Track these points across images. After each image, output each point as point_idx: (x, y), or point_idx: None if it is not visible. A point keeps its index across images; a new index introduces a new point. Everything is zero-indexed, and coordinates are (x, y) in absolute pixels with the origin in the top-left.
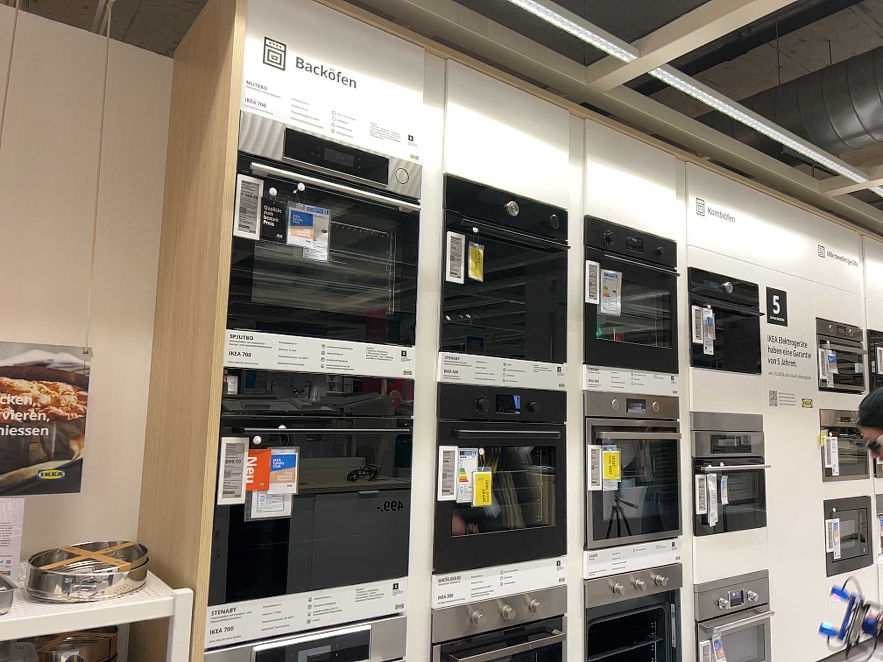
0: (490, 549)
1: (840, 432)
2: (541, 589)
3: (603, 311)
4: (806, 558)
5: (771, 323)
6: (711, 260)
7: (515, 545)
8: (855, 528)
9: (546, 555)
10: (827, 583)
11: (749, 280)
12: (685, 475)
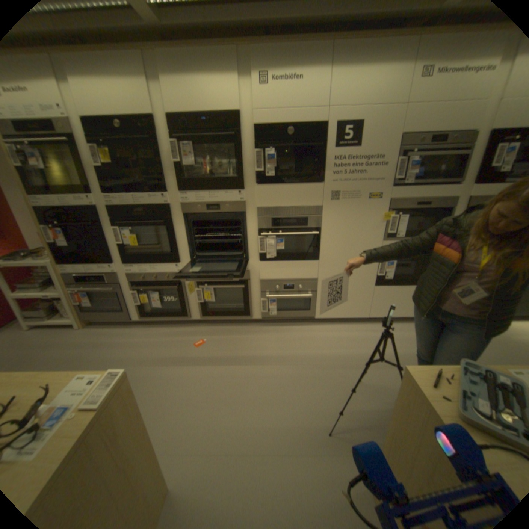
0: (143, 259)
1: (417, 212)
2: (169, 273)
3: (186, 165)
4: (355, 277)
5: (341, 147)
6: (274, 115)
7: (154, 259)
8: (417, 267)
9: (170, 263)
10: (374, 289)
11: (317, 120)
12: (254, 237)
